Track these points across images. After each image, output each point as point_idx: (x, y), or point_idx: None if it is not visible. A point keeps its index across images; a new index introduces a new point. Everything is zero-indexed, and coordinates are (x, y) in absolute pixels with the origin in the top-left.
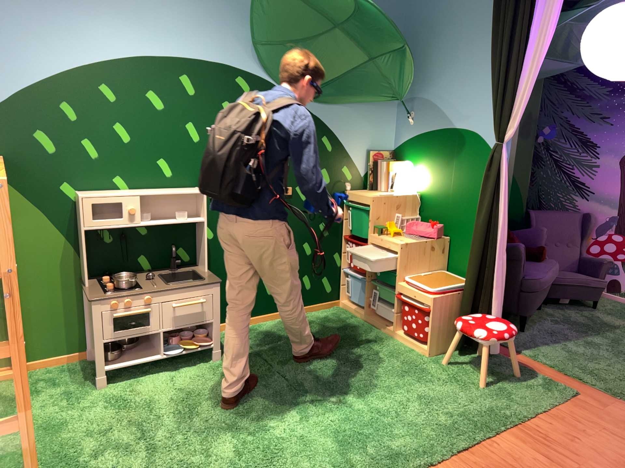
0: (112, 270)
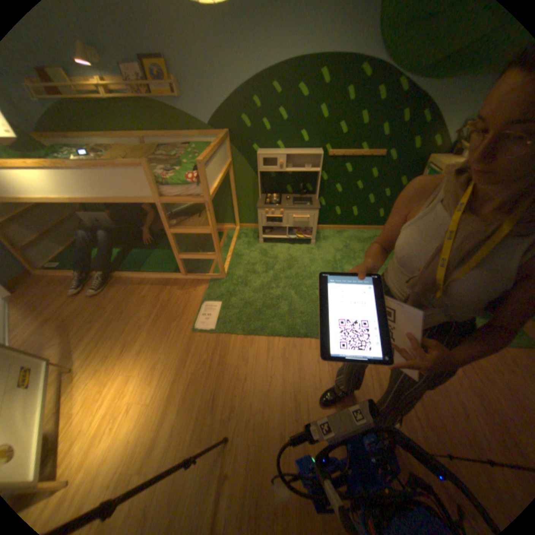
0: (272, 191)
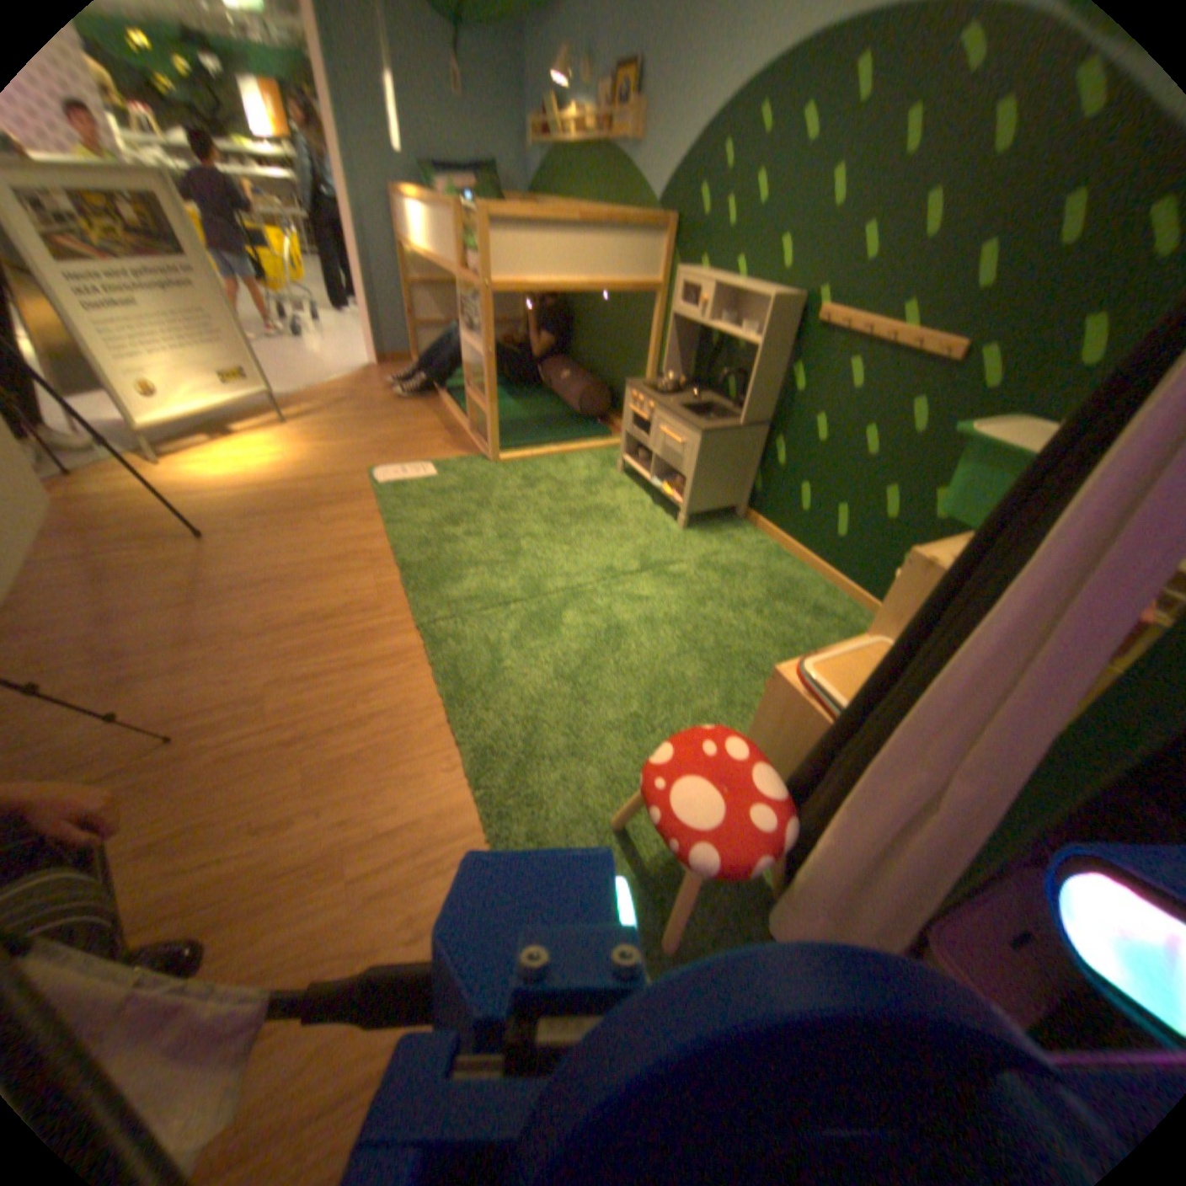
0: (703, 377)
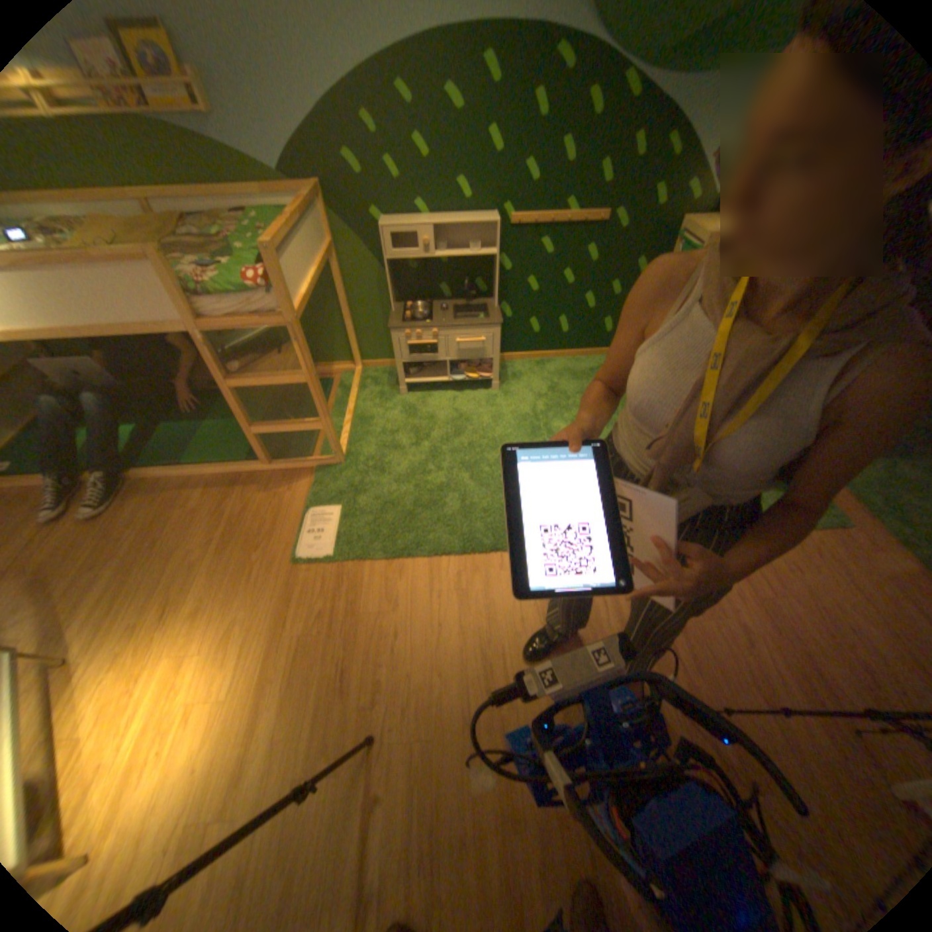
0: (414, 296)
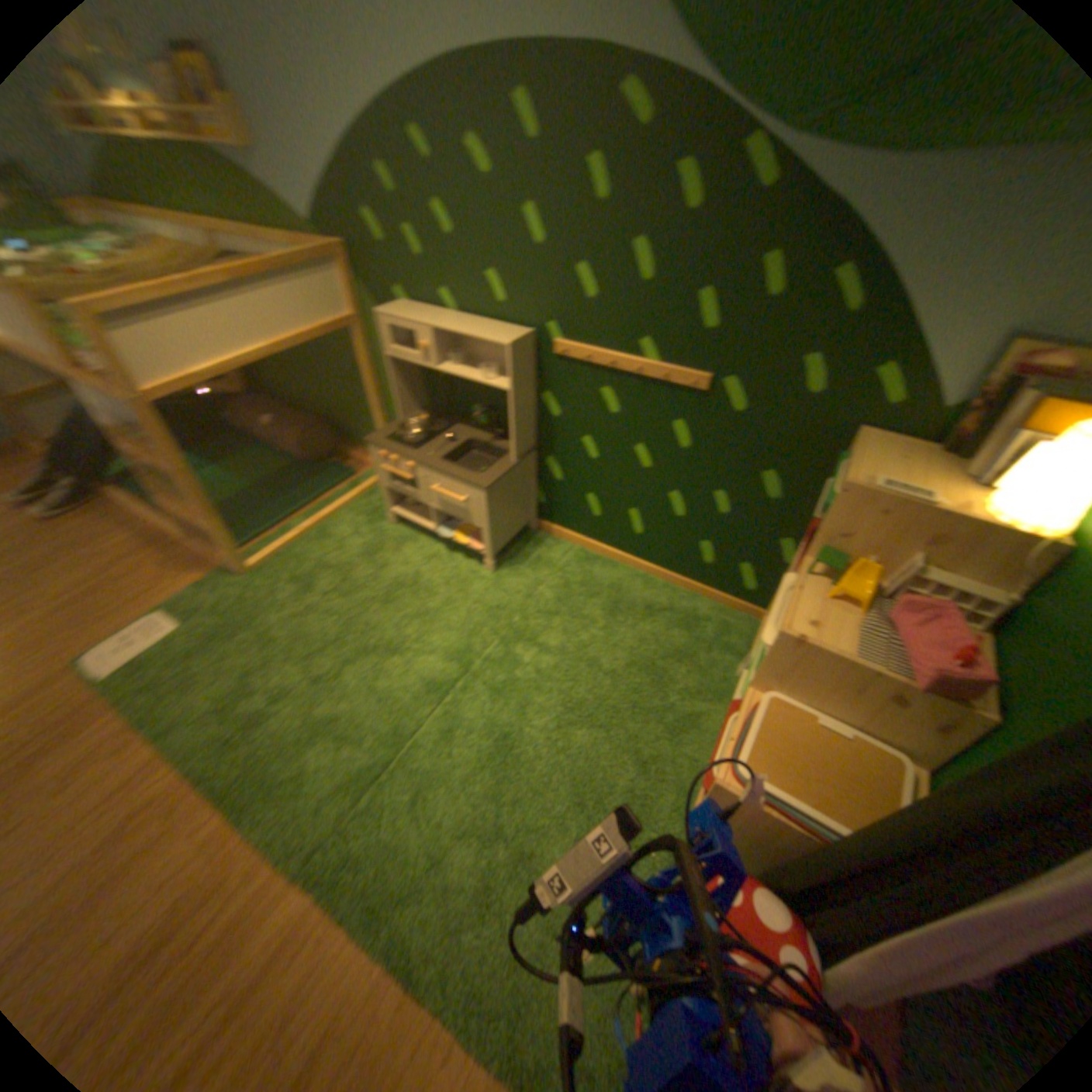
0: (448, 410)
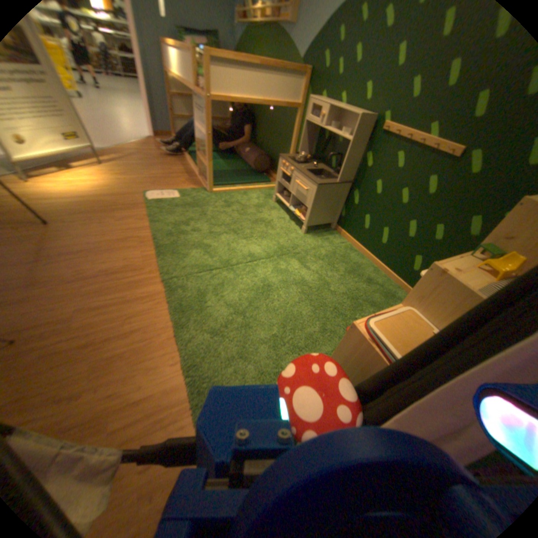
0: (320, 156)
